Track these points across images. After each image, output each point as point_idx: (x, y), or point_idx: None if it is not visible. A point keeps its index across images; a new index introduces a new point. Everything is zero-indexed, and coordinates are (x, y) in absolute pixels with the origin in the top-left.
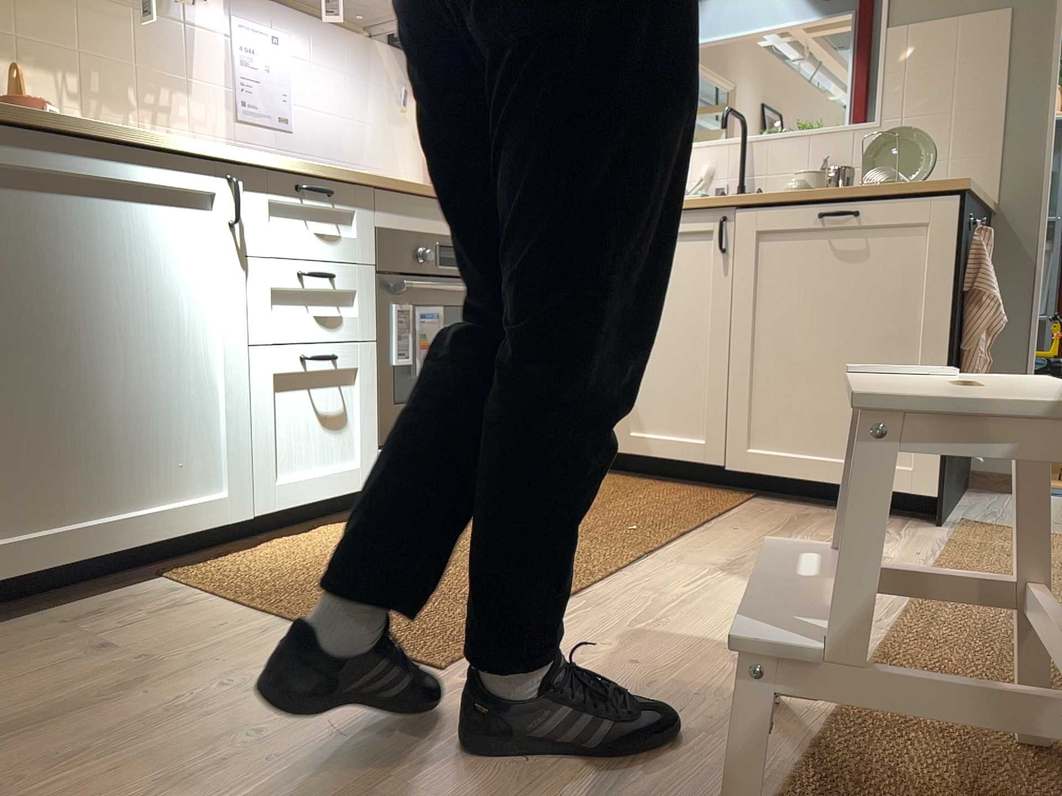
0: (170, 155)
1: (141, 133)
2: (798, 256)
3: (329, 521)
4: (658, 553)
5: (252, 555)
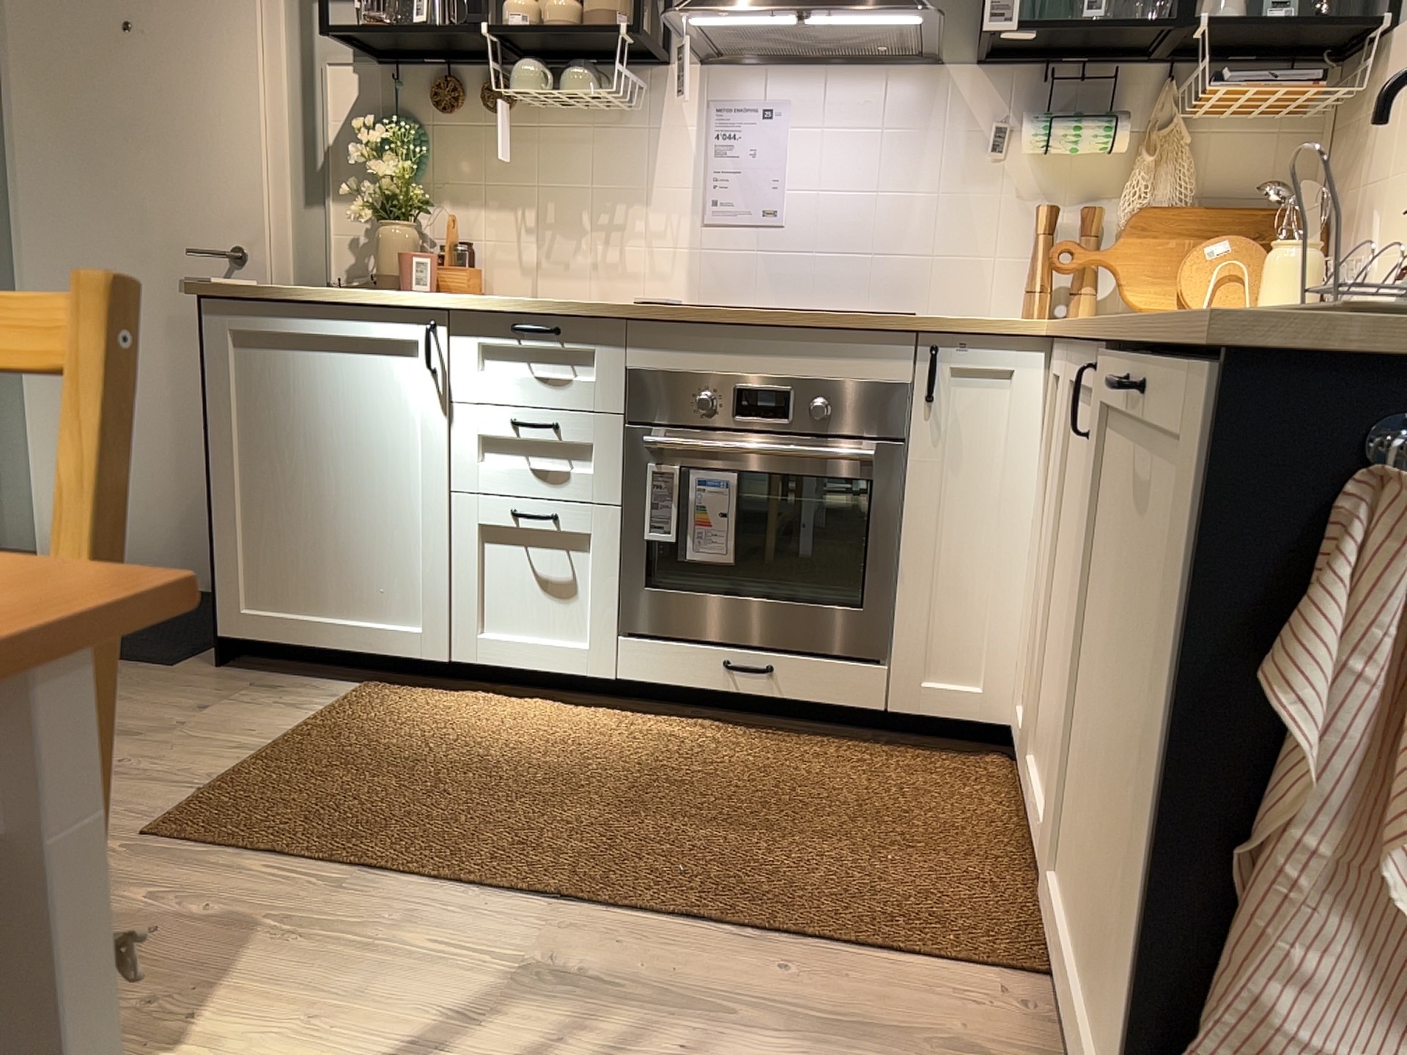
0: (375, 311)
1: (347, 295)
2: (1119, 484)
3: (580, 699)
4: (560, 905)
5: (442, 697)
